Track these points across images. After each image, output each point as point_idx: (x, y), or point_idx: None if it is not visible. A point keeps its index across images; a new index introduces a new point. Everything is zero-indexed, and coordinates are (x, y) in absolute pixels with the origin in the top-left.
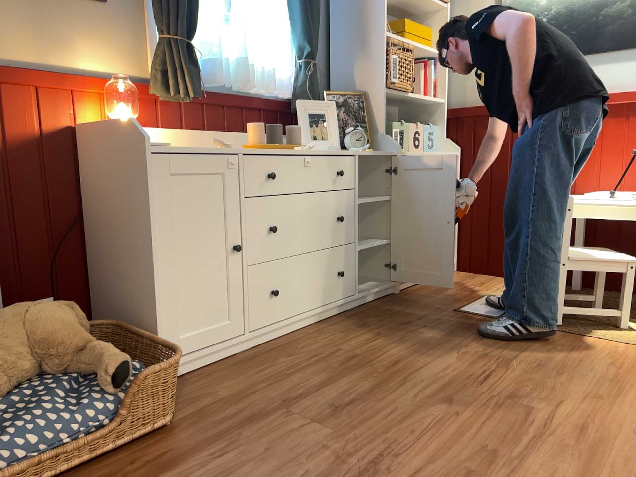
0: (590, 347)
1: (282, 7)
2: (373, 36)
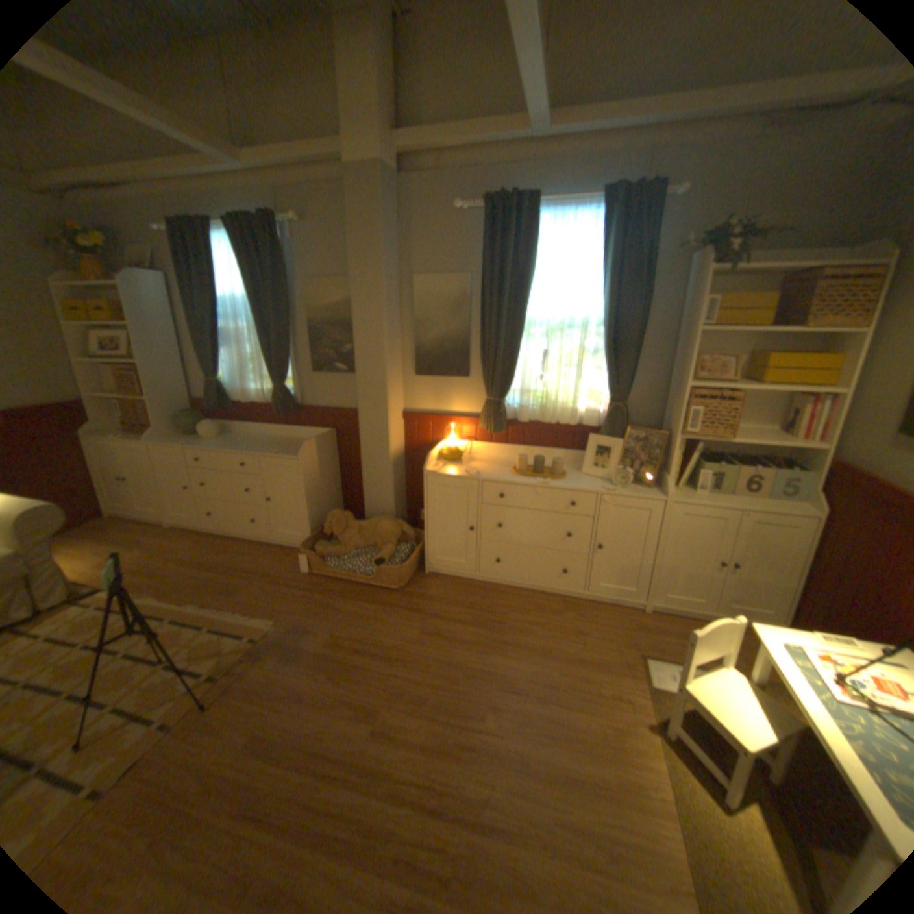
0: (636, 768)
1: (600, 359)
2: (683, 384)
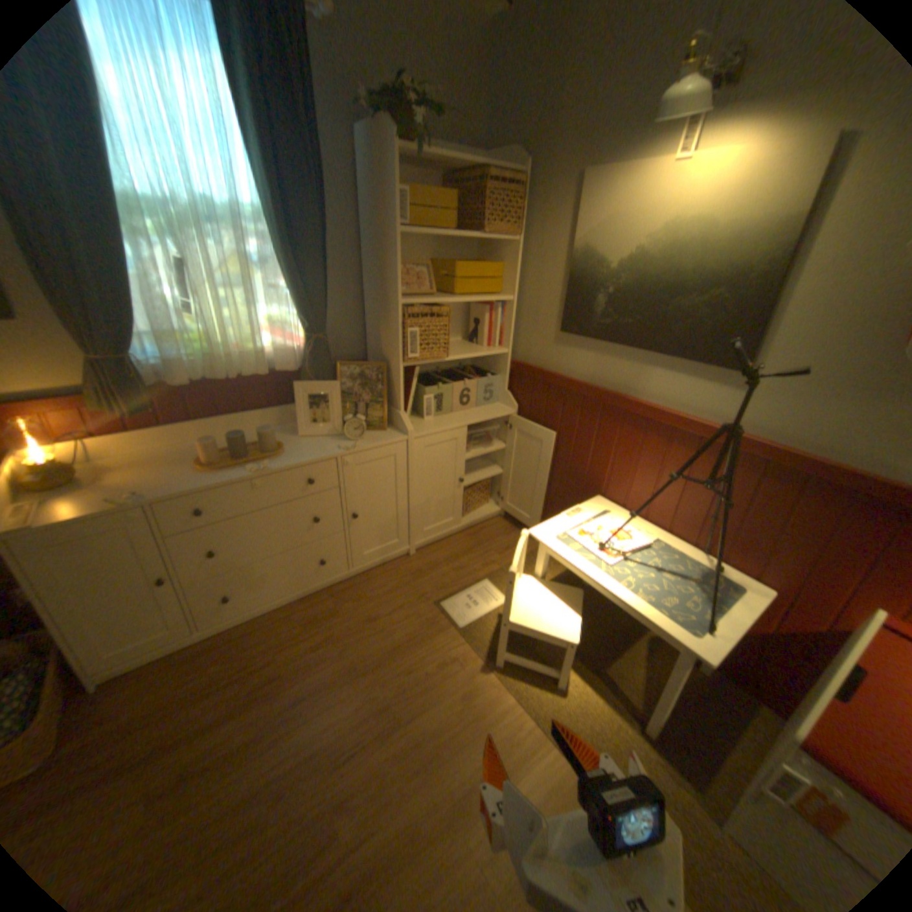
0: (496, 722)
1: (275, 274)
2: (391, 302)
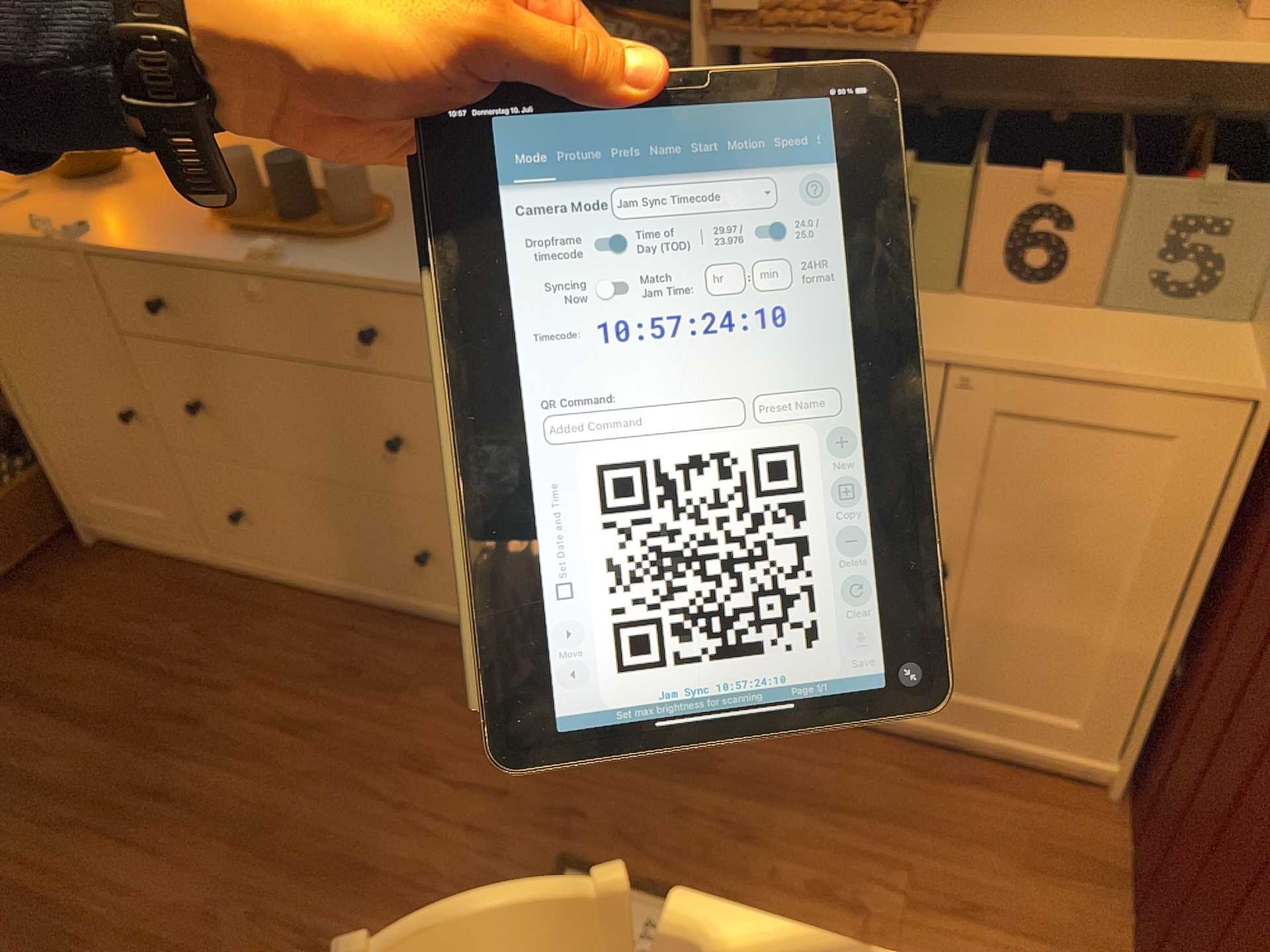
0: None
1: None
2: None
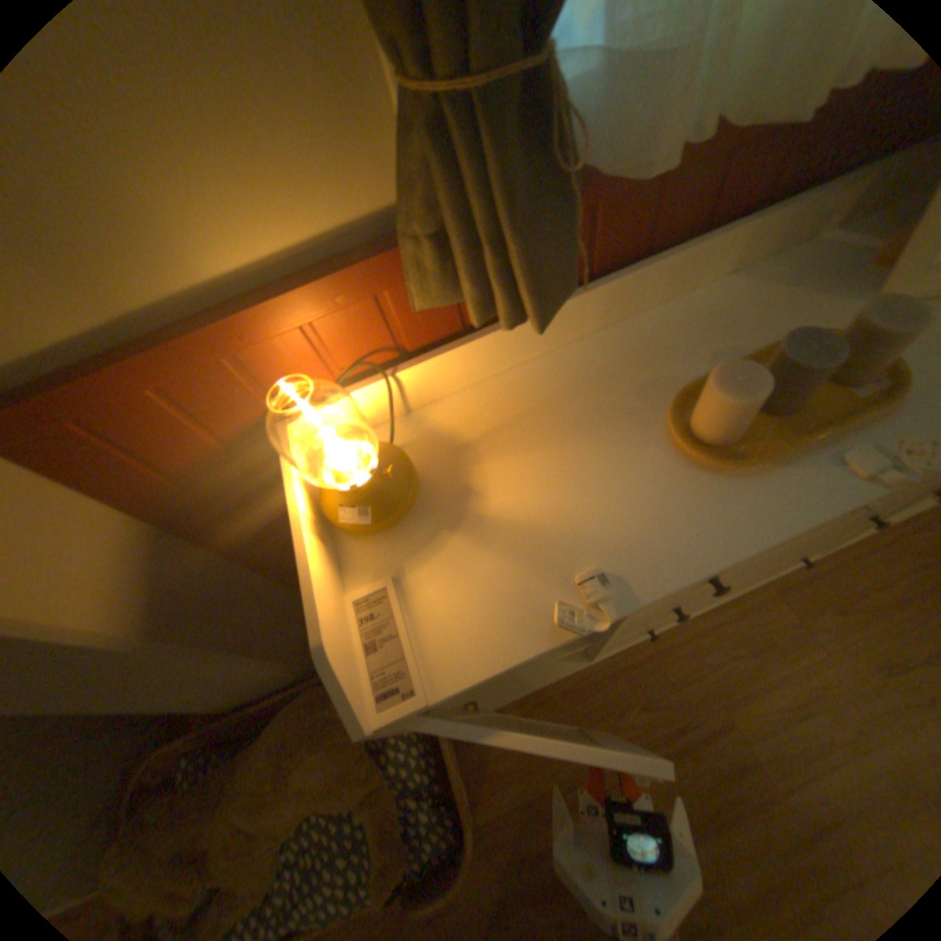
0: None
1: None
2: None
